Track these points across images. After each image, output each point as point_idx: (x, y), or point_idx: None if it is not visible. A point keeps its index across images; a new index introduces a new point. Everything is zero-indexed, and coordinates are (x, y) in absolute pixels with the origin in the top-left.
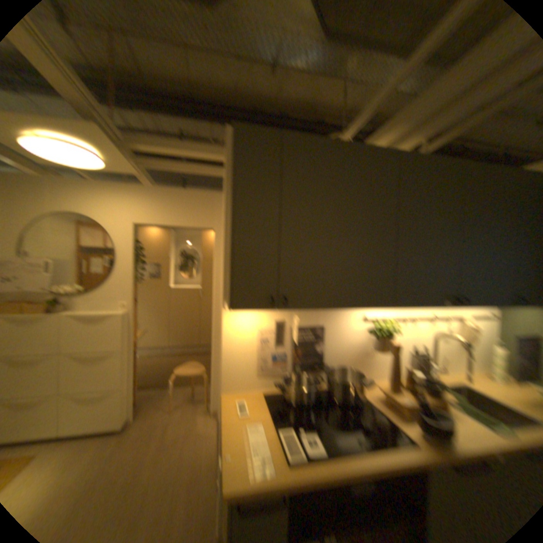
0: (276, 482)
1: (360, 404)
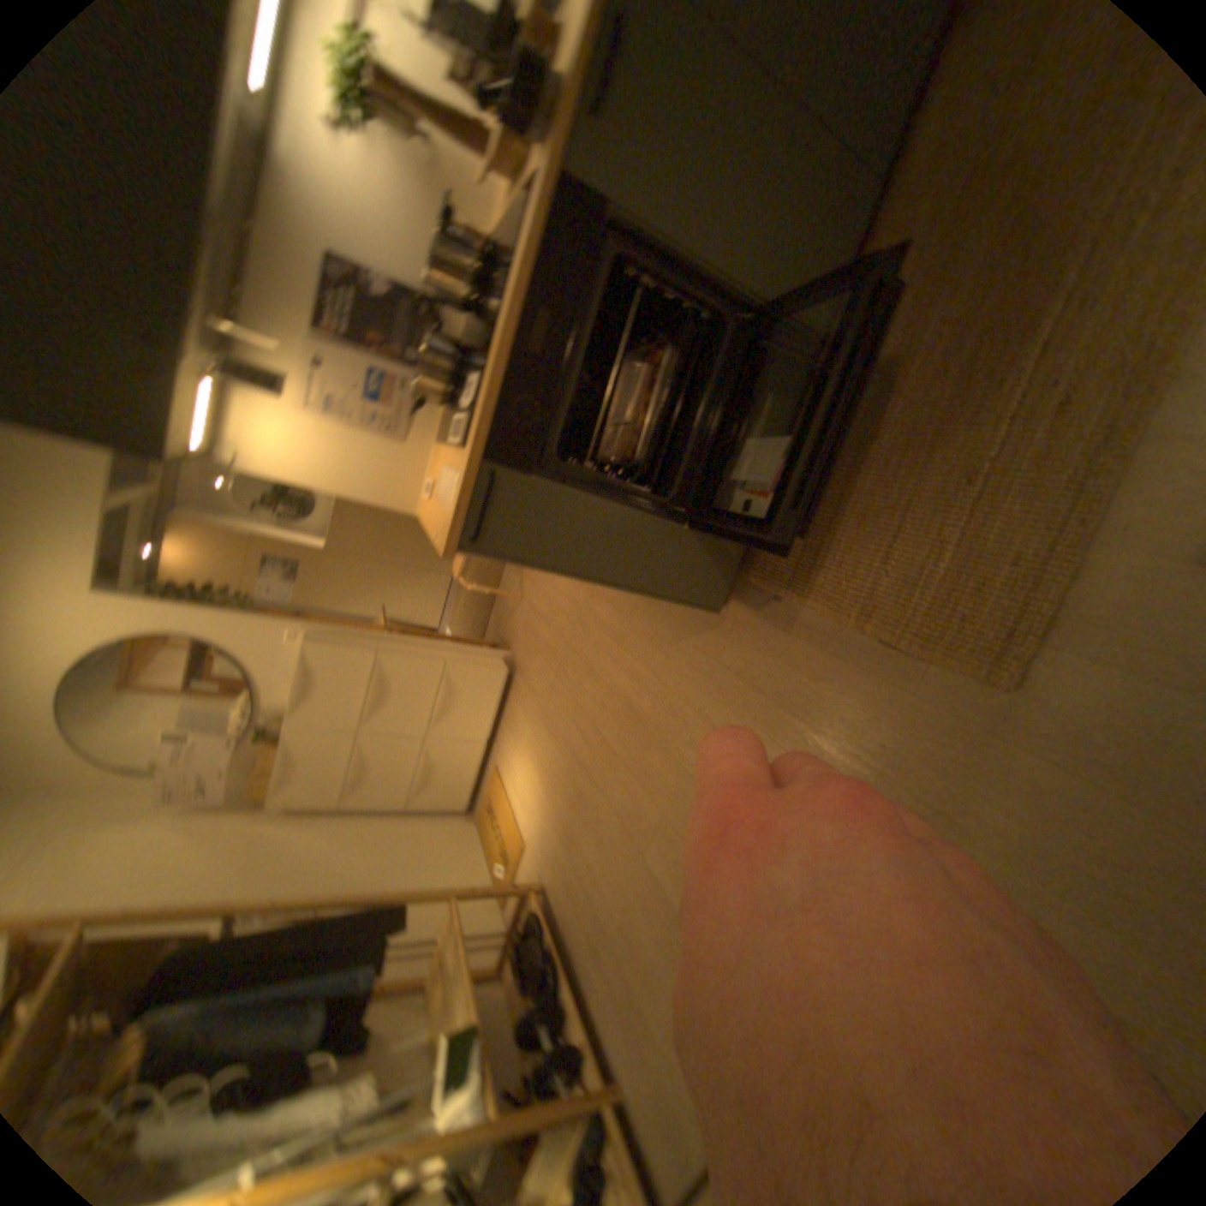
0: (462, 471)
1: (490, 246)
